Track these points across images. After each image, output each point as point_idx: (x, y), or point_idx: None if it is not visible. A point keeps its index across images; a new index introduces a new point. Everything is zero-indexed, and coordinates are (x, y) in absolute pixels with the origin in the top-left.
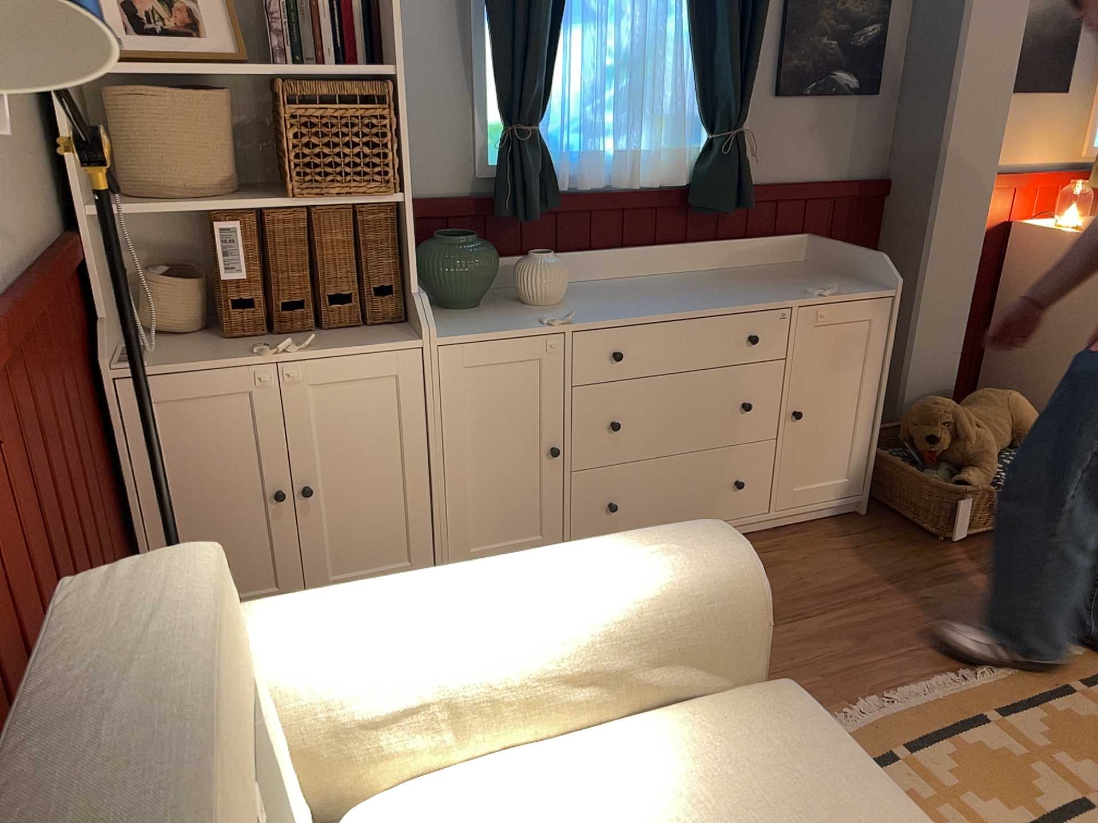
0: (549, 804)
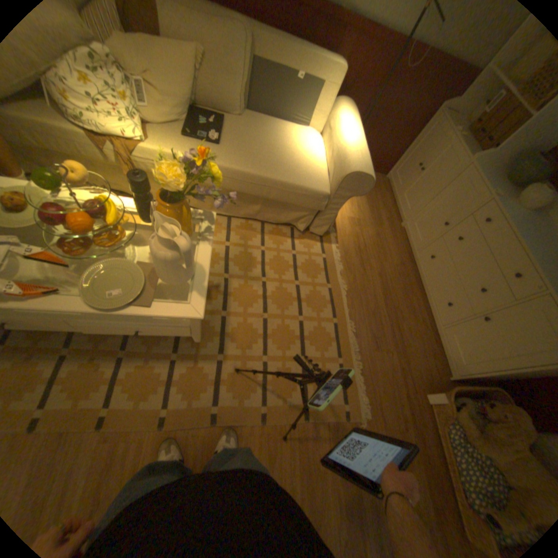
0: (311, 149)
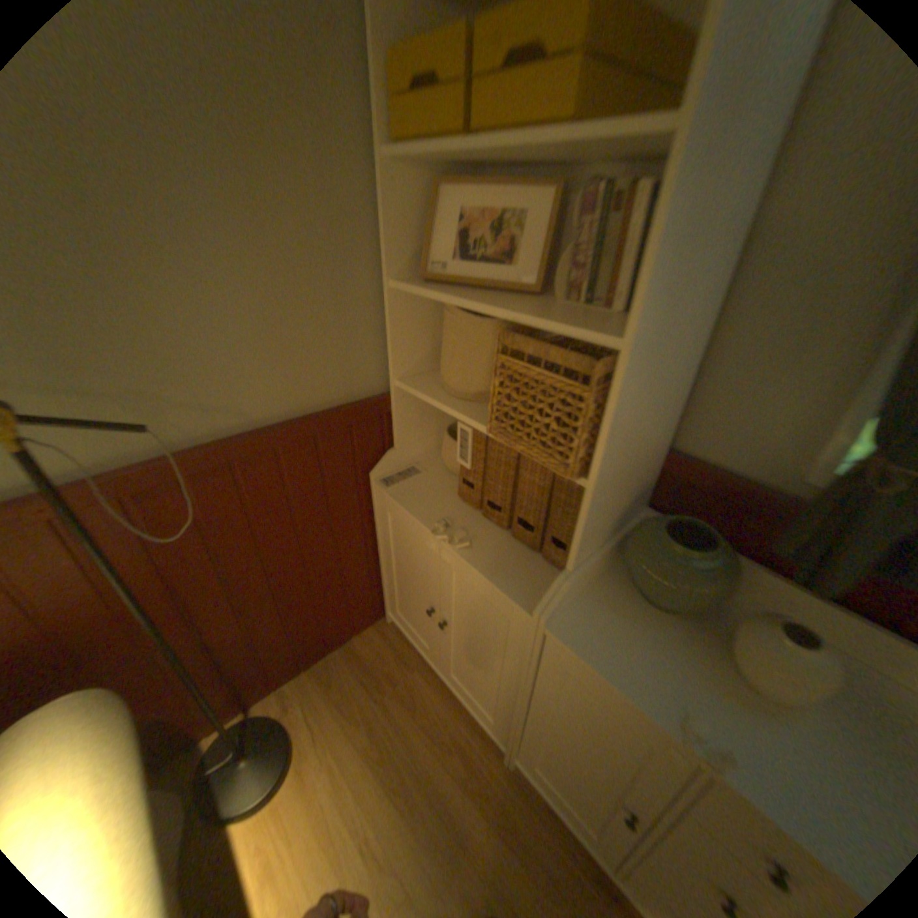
0: None
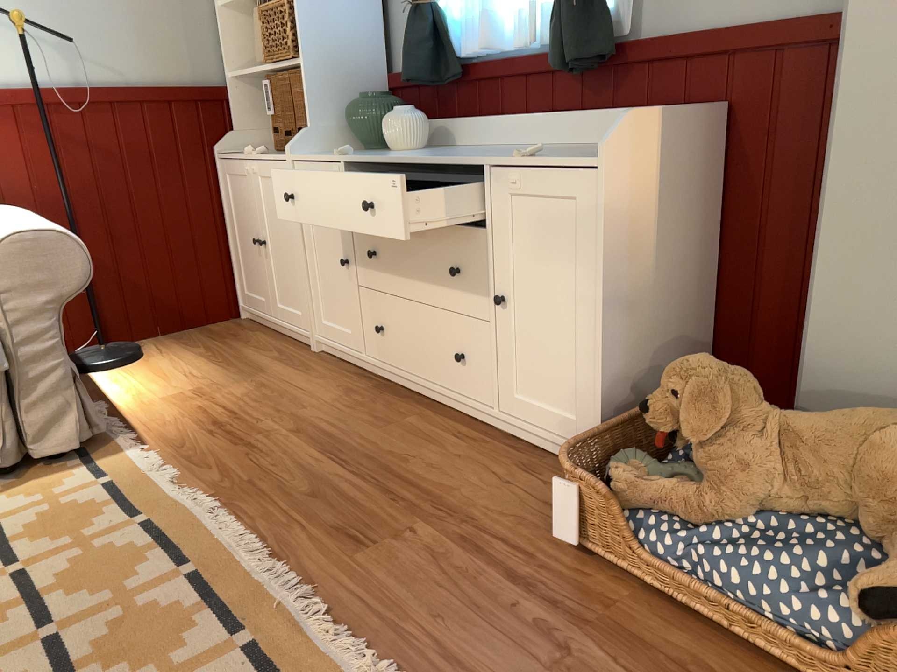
0: None
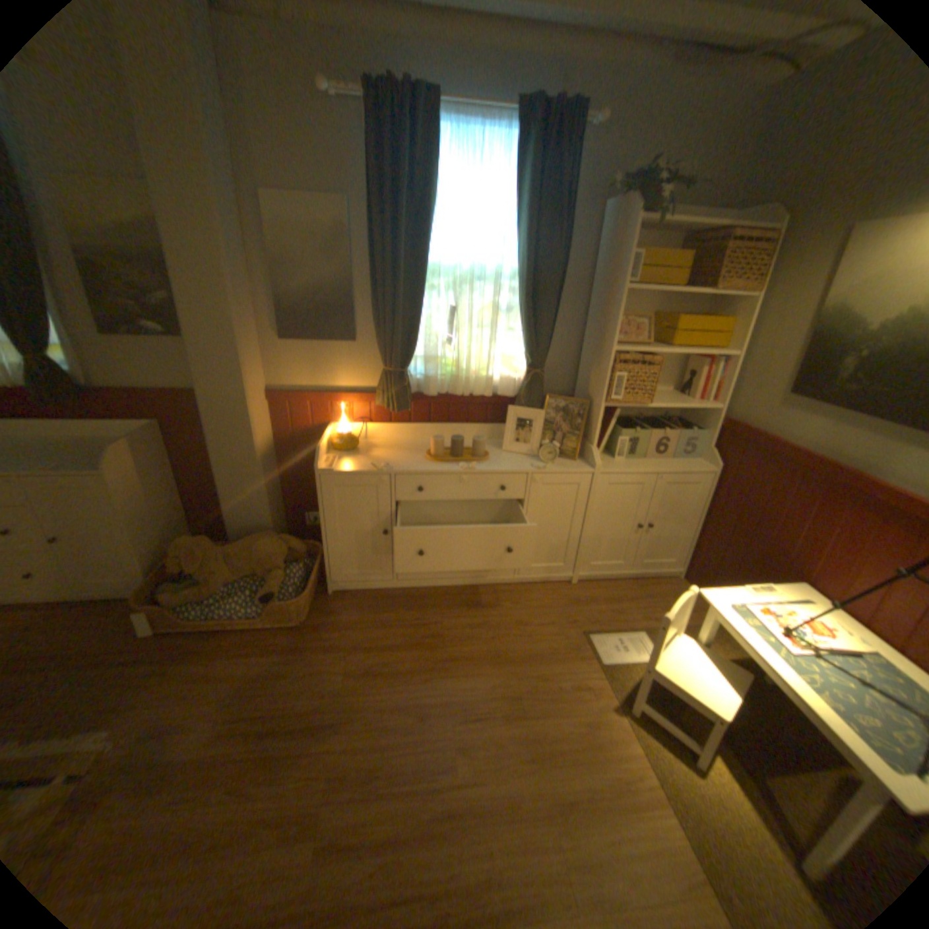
0: None
